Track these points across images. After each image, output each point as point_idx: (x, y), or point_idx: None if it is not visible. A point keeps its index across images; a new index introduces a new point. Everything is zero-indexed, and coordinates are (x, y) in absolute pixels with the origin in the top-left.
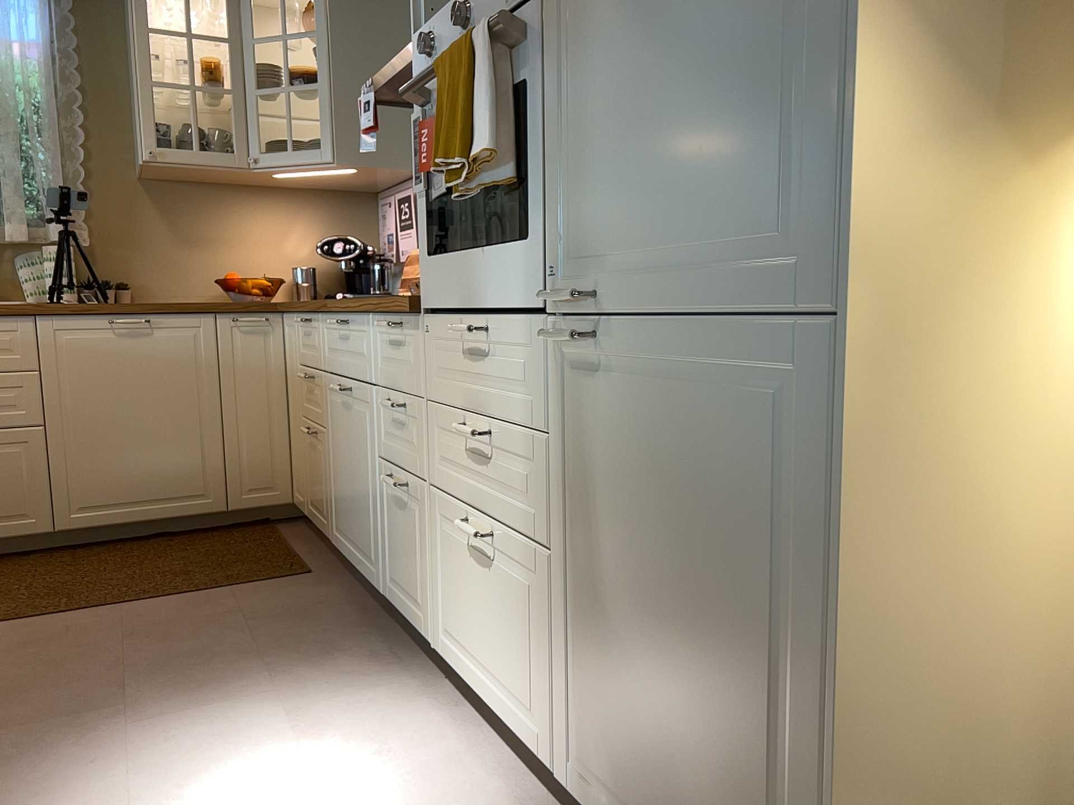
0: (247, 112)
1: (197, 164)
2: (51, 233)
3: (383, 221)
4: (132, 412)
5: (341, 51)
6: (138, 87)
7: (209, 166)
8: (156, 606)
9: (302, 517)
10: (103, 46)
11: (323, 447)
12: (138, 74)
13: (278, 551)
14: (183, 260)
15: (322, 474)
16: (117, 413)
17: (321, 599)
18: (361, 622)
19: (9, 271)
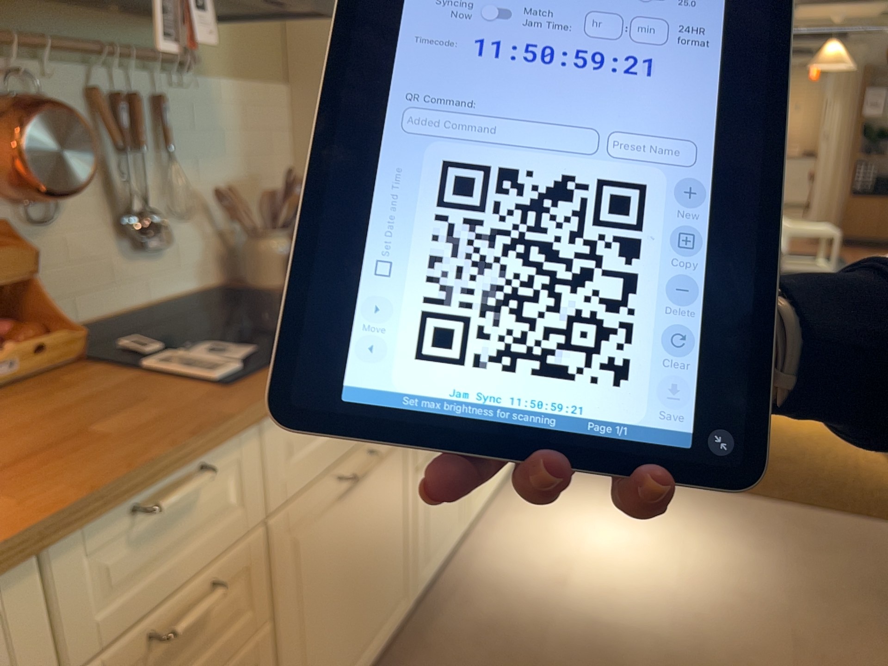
0: None
1: None
2: None
3: None
4: None
5: None
6: None
7: None
8: None
9: None
10: None
11: None
12: None
13: None
14: None
15: None
16: None
17: None
18: (411, 661)
19: None
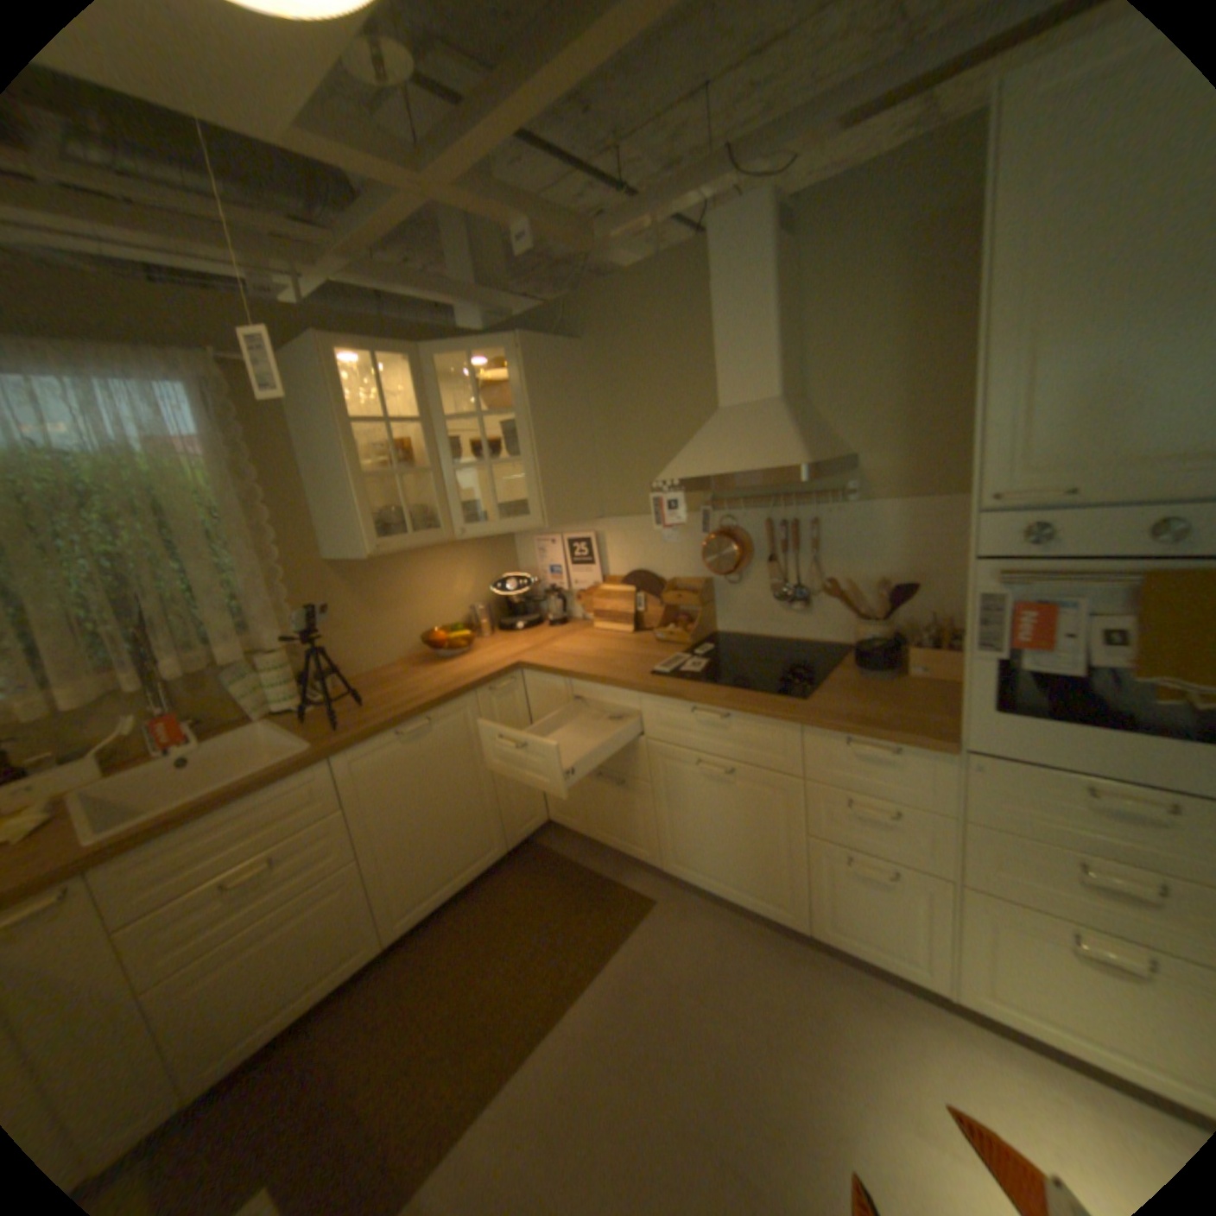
0: (441, 486)
1: (411, 548)
2: (261, 644)
3: (525, 550)
4: (426, 808)
5: (537, 426)
6: (348, 483)
7: (420, 546)
8: (586, 1011)
9: (545, 825)
10: (261, 431)
11: (639, 797)
12: (345, 469)
13: (589, 882)
14: (376, 628)
15: (637, 817)
16: (414, 815)
17: (709, 937)
18: (780, 957)
19: (213, 692)
